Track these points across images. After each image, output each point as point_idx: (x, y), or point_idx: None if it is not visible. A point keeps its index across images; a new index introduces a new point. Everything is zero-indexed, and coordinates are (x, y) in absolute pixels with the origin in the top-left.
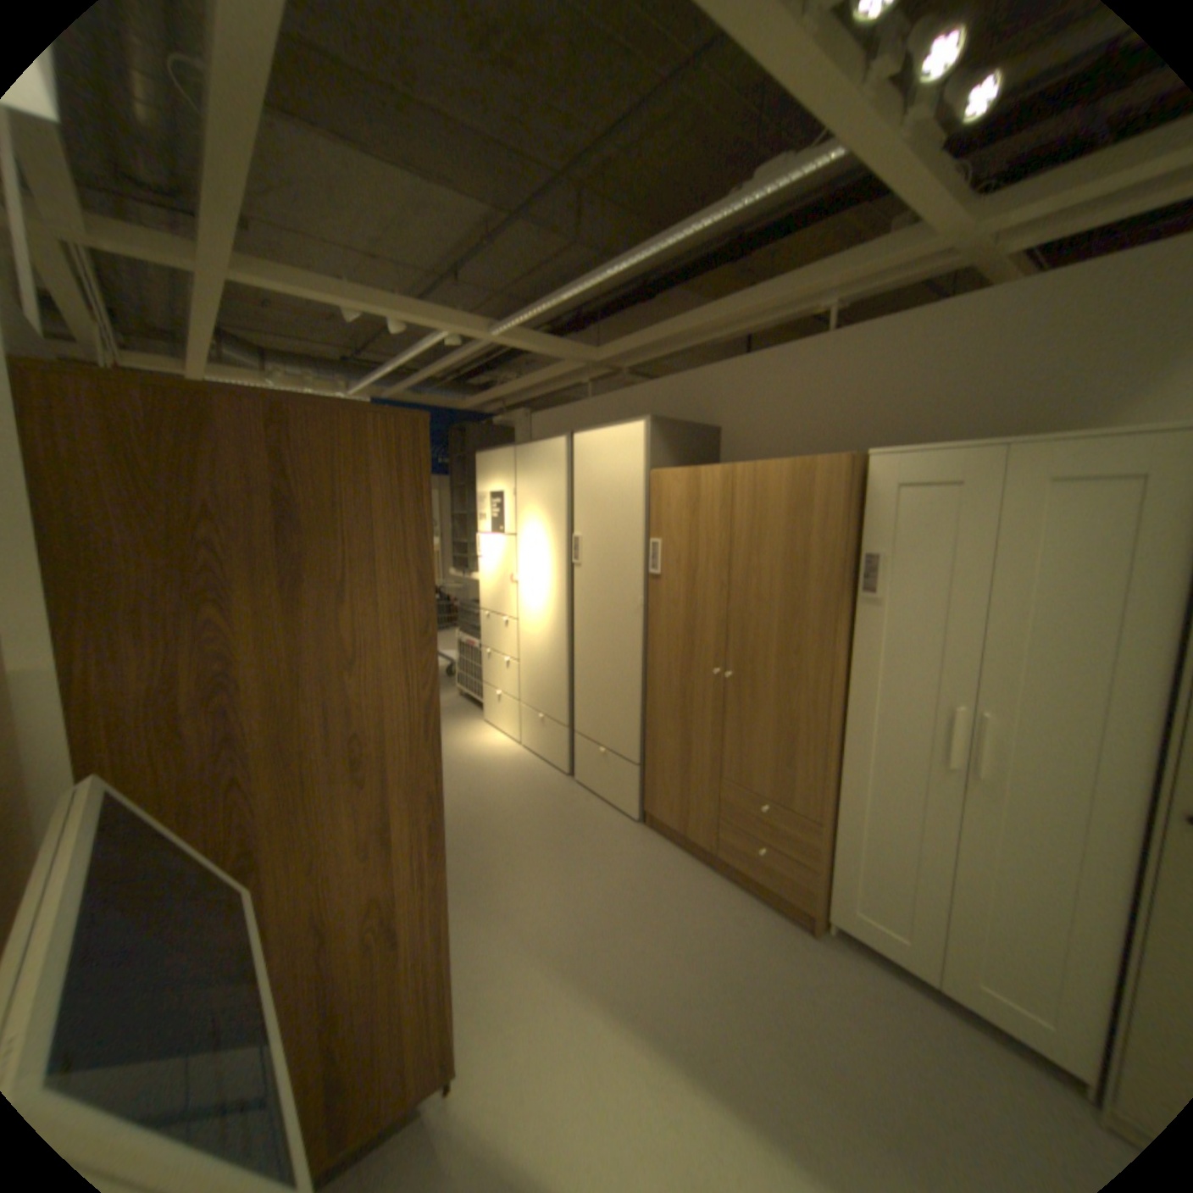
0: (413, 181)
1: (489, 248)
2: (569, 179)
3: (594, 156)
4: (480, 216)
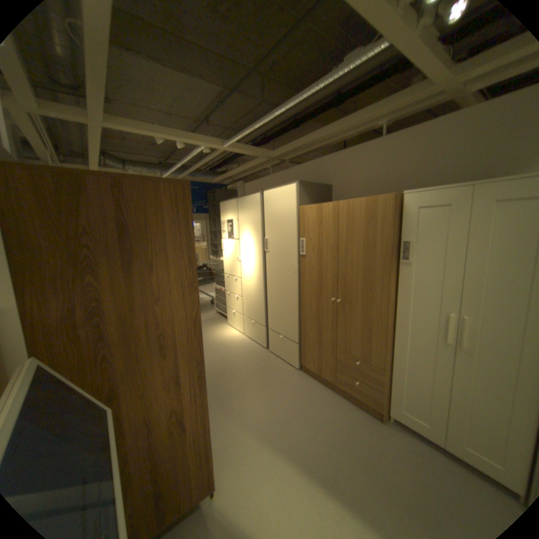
0: (185, 77)
1: (222, 107)
2: (257, 71)
3: (268, 59)
4: (217, 92)
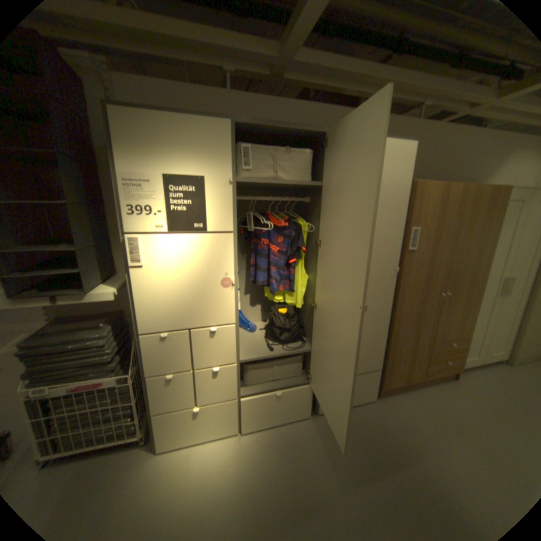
0: None
1: None
2: None
3: None
4: None
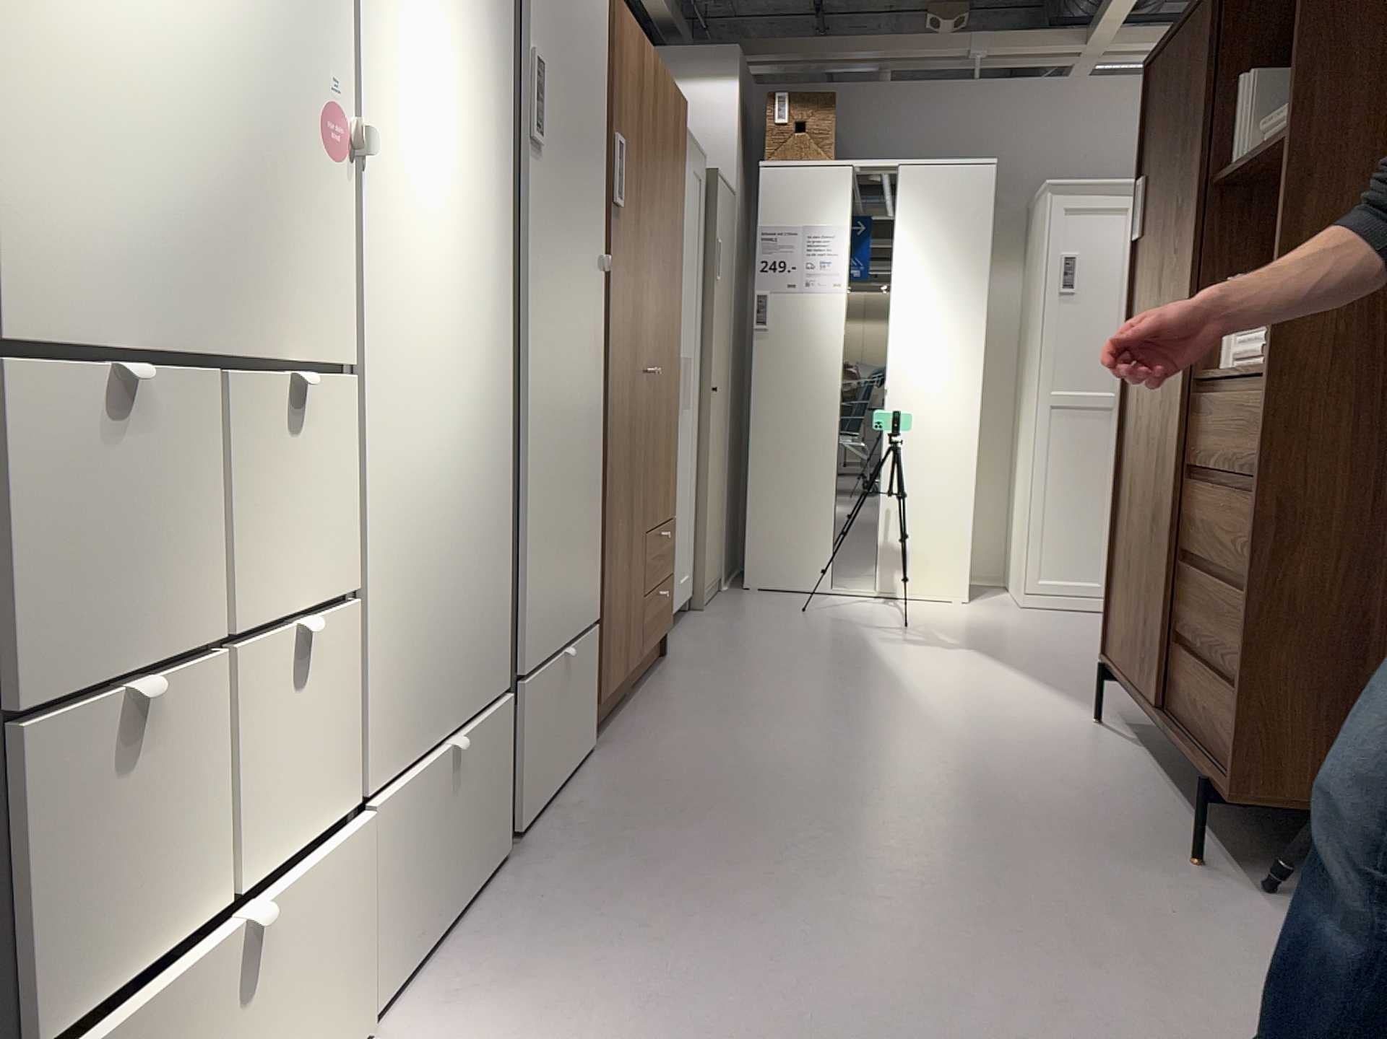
0: None
1: None
2: None
3: None
4: None
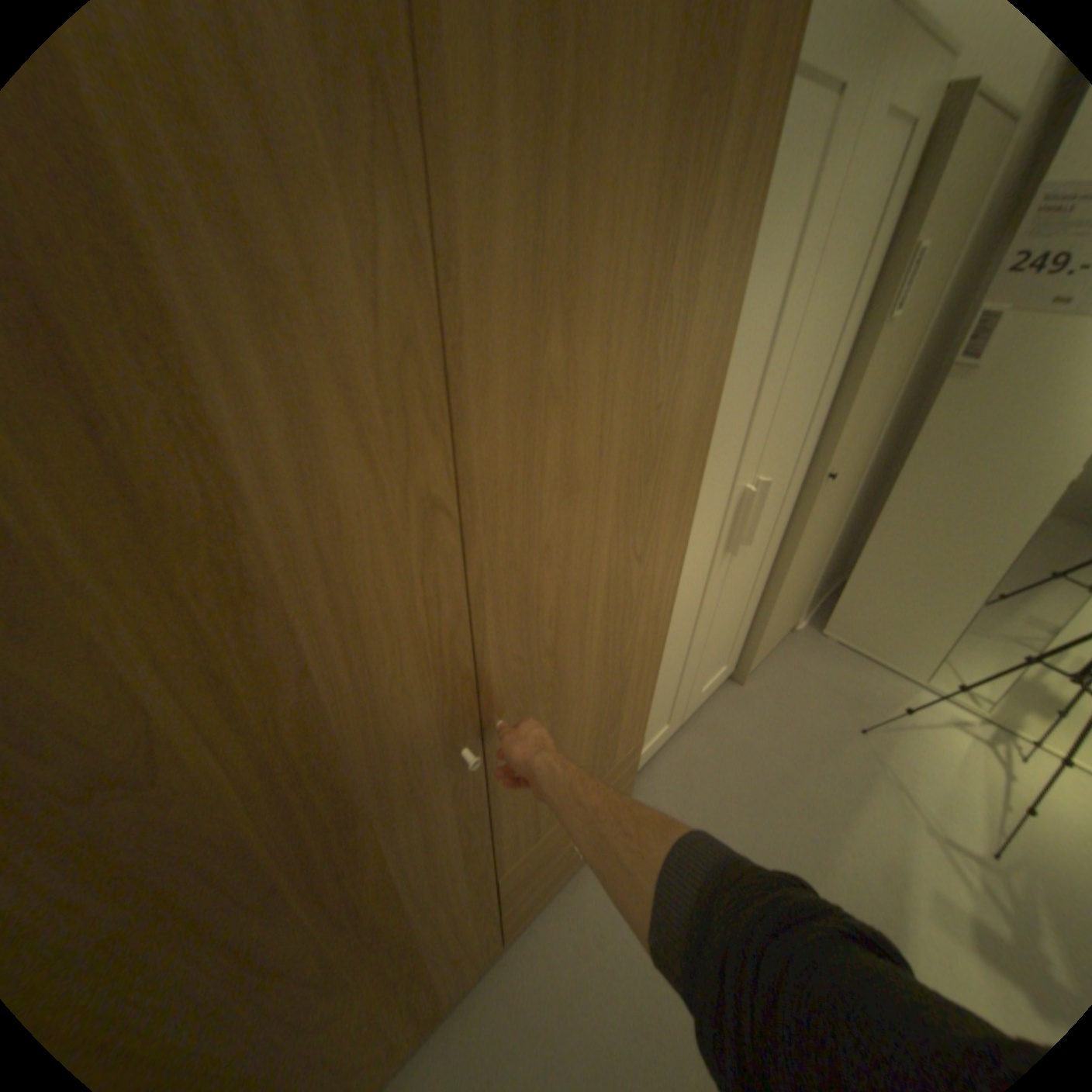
0: None
1: None
2: None
3: None
4: None
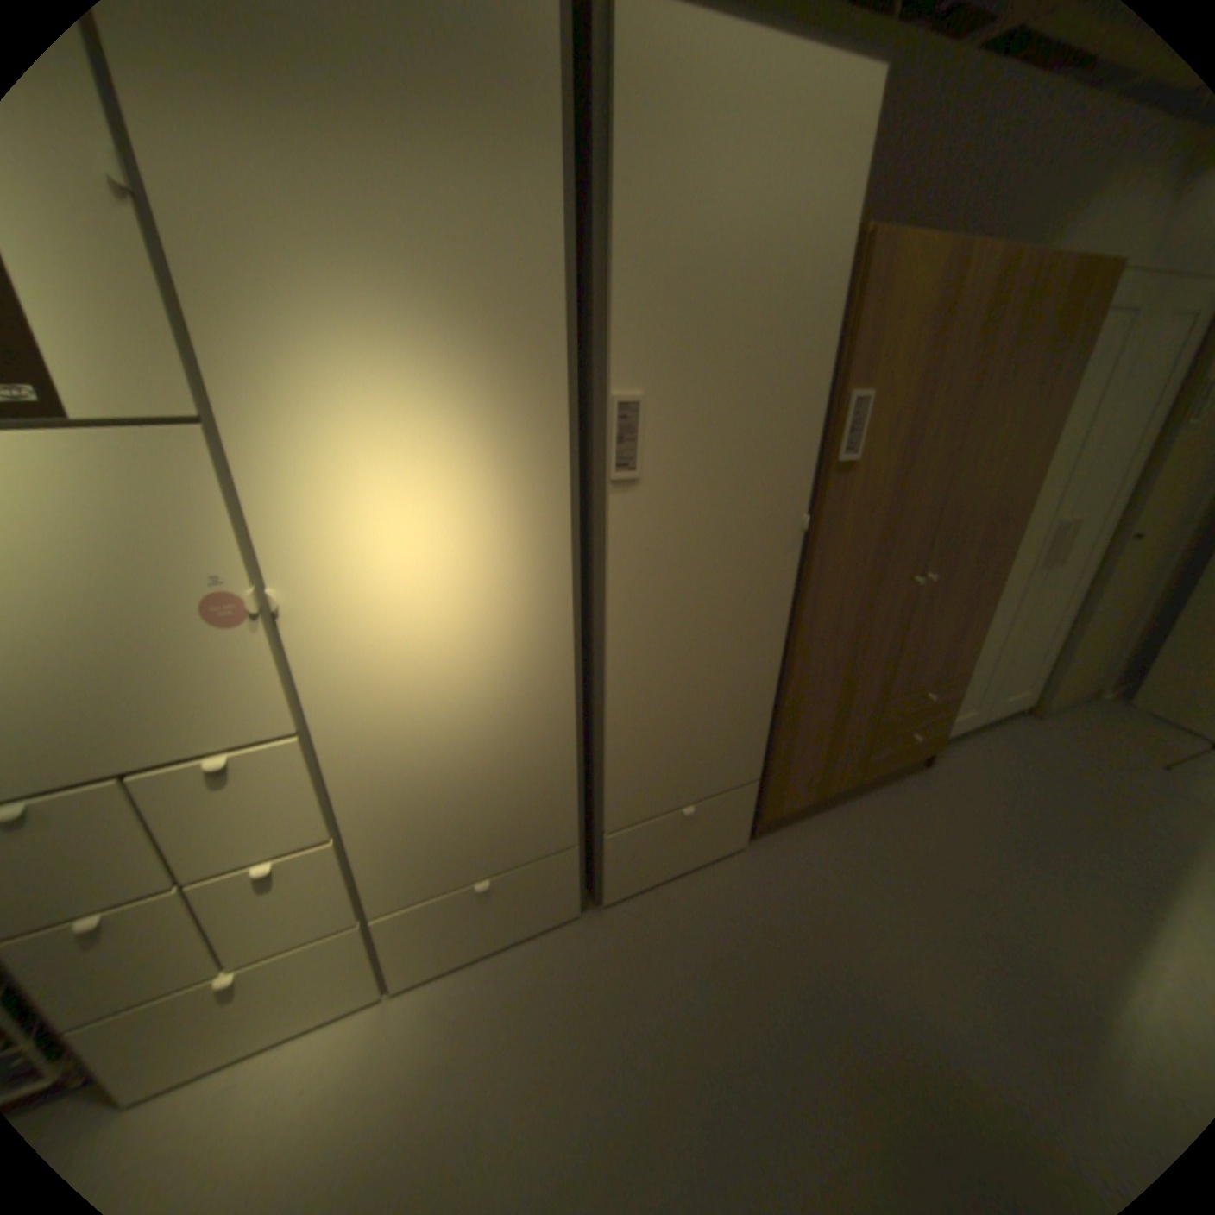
0: None
1: None
2: None
3: None
4: None
